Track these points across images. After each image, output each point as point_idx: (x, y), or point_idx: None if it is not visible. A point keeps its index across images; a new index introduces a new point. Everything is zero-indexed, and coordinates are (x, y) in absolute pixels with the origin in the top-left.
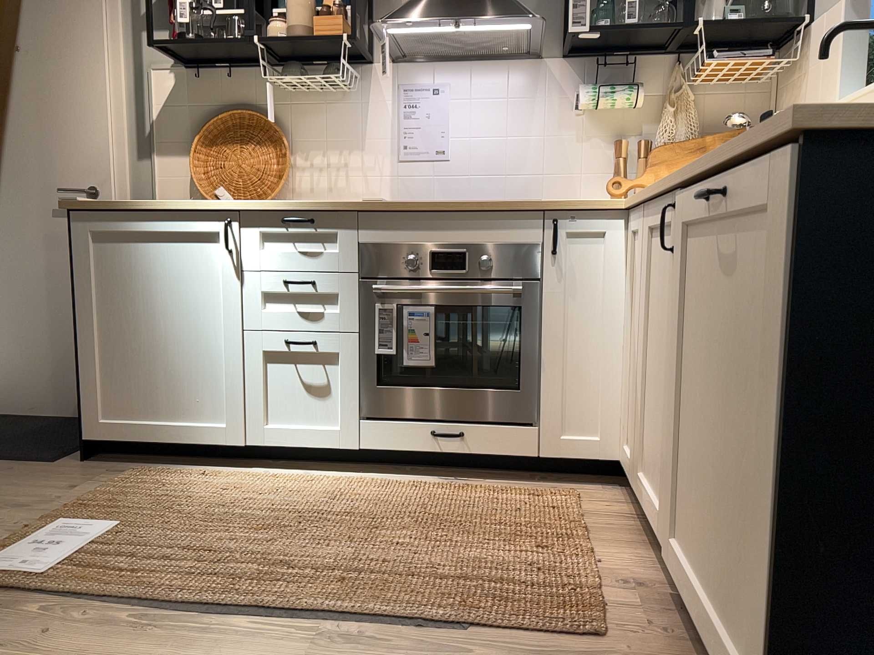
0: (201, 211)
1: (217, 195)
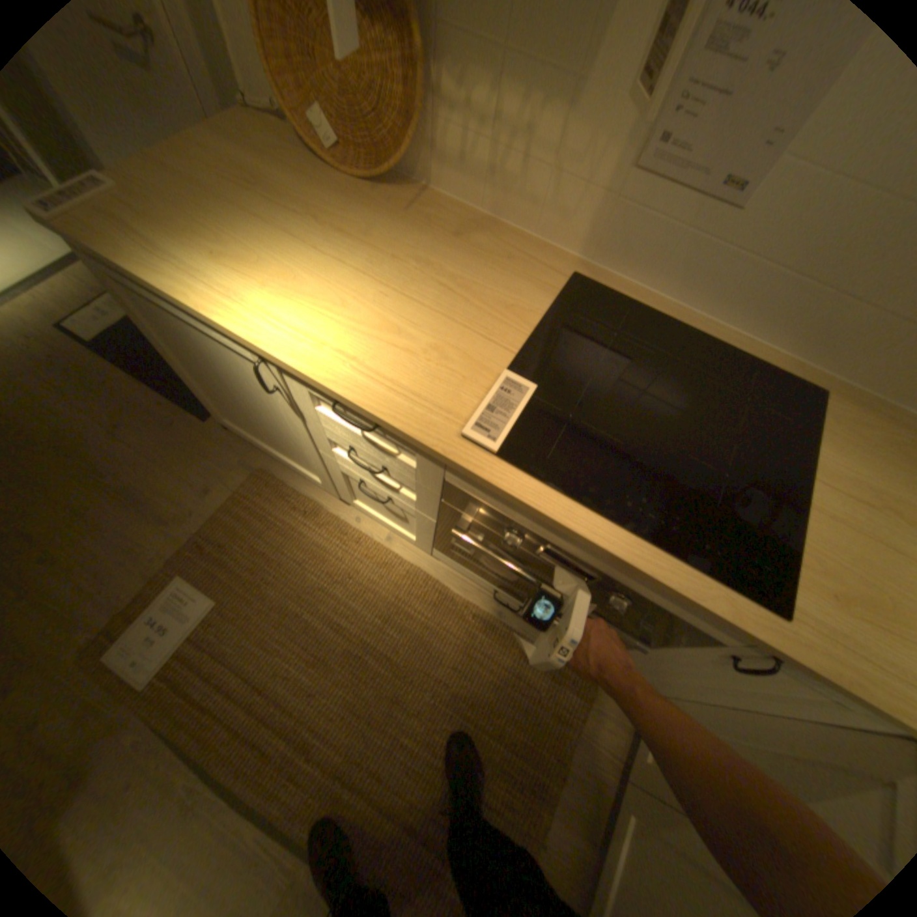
0: (219, 329)
1: (313, 121)
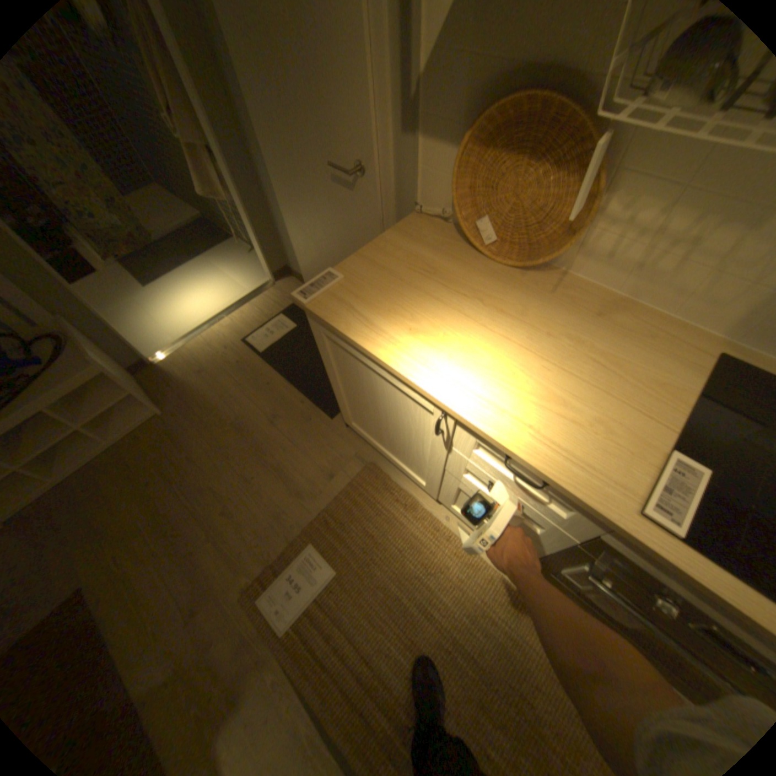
0: (416, 390)
1: (480, 227)
